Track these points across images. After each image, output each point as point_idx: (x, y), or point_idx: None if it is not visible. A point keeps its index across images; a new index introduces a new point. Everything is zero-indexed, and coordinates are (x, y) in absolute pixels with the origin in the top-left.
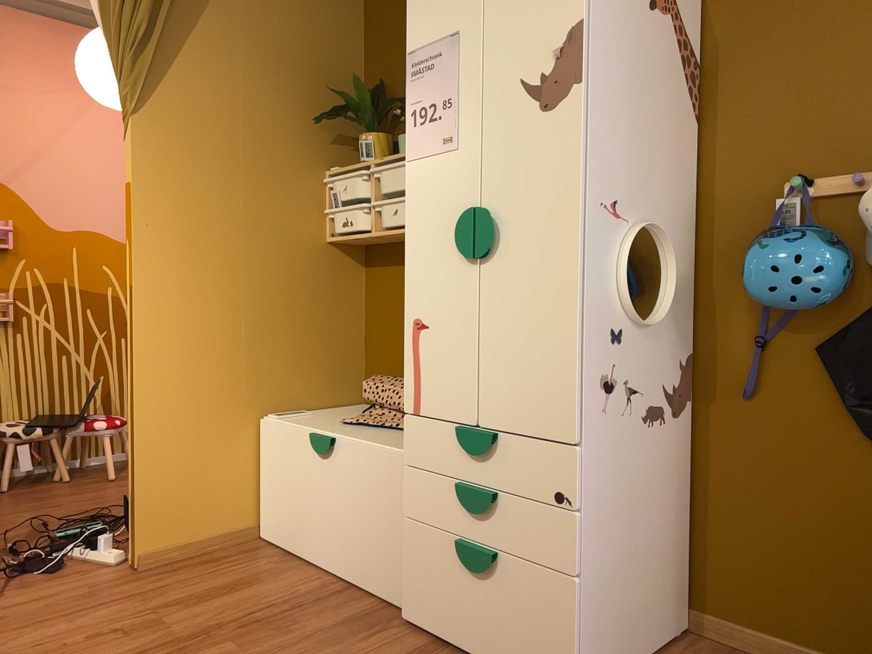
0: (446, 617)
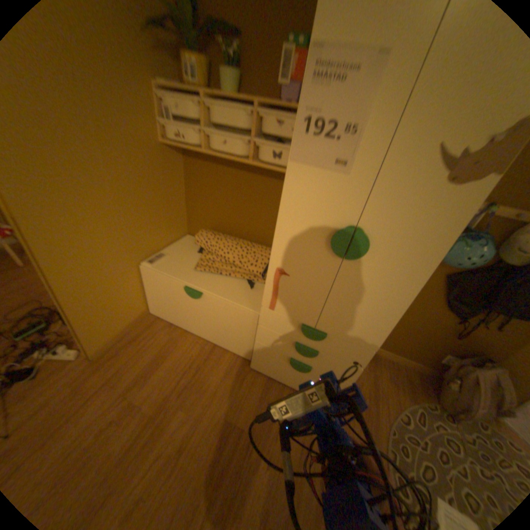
0: (277, 374)
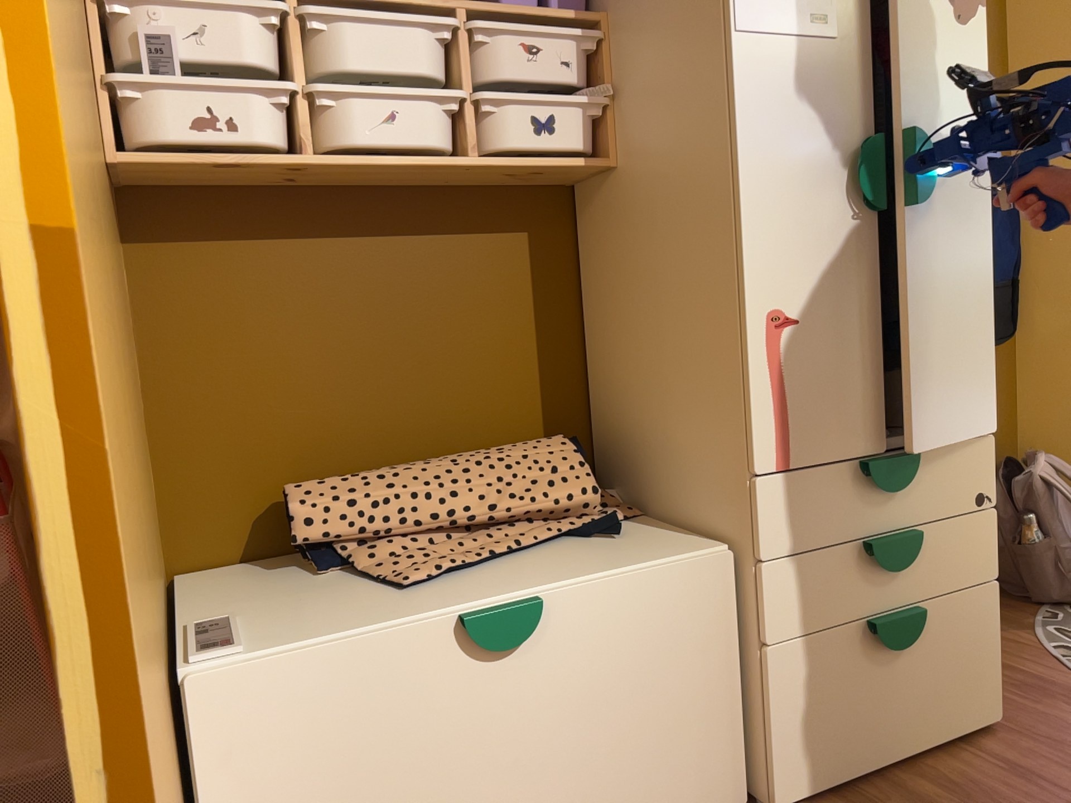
0: (855, 745)
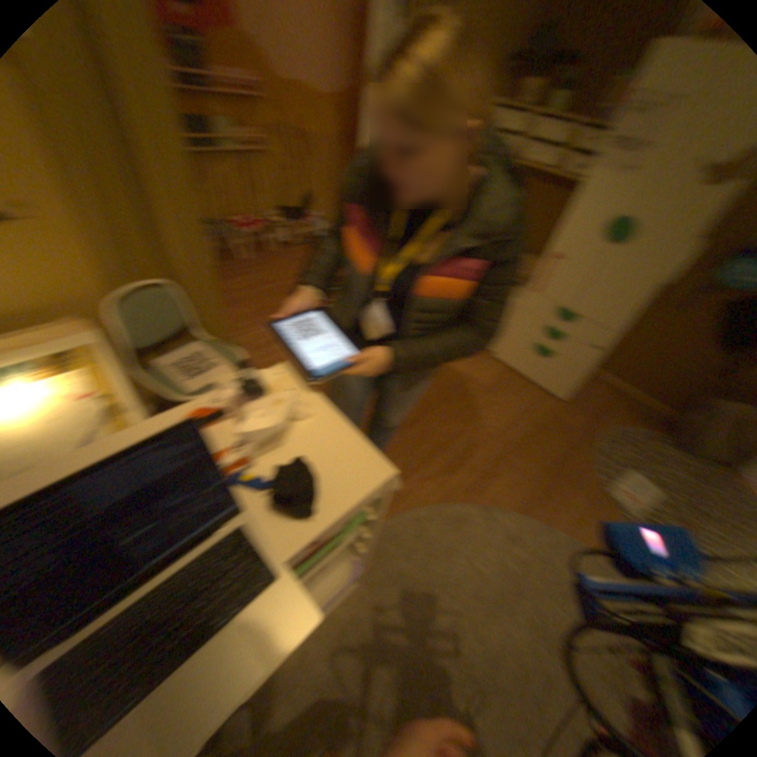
0: (520, 363)
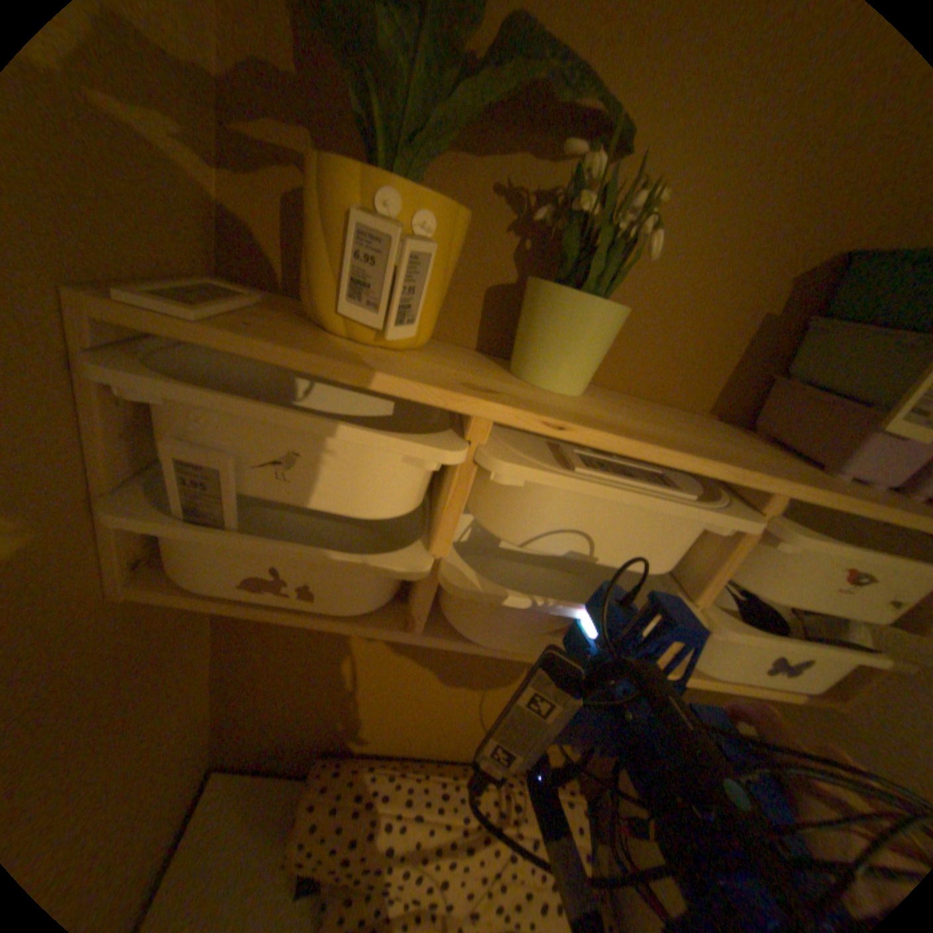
0: None
